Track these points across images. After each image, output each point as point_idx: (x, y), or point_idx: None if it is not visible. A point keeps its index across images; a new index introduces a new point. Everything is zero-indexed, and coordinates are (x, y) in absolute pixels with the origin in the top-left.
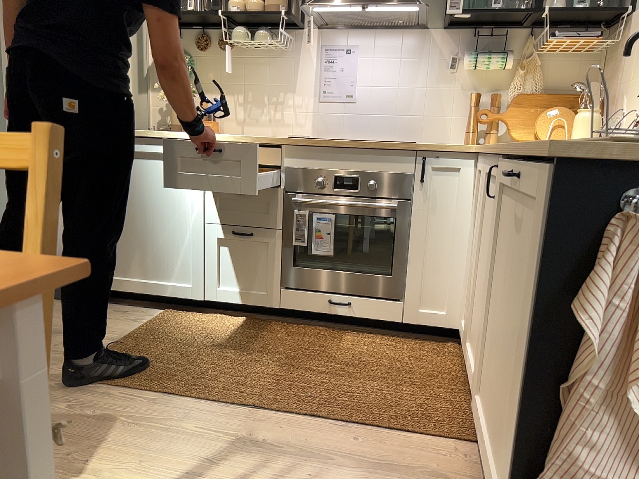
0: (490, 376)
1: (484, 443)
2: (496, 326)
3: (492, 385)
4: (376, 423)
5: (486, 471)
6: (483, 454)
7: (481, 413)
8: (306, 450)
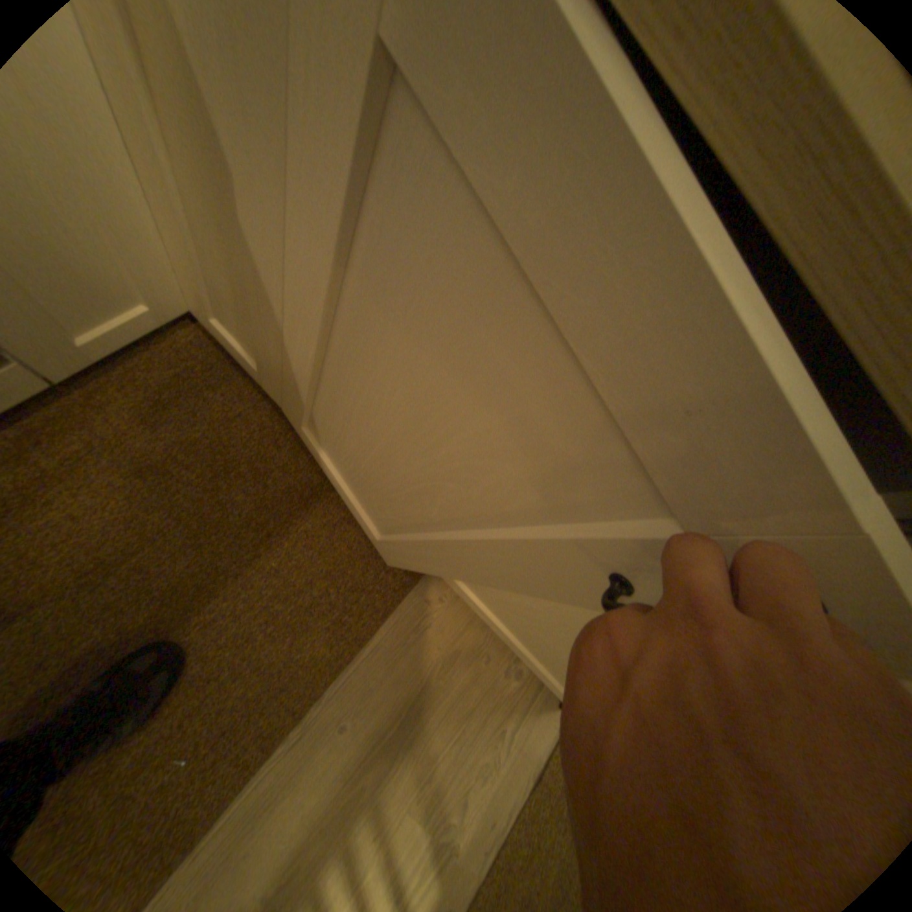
0: (511, 613)
1: (497, 631)
2: (562, 629)
3: (528, 631)
4: (322, 675)
5: (510, 649)
6: (490, 628)
7: (464, 592)
8: (312, 821)
